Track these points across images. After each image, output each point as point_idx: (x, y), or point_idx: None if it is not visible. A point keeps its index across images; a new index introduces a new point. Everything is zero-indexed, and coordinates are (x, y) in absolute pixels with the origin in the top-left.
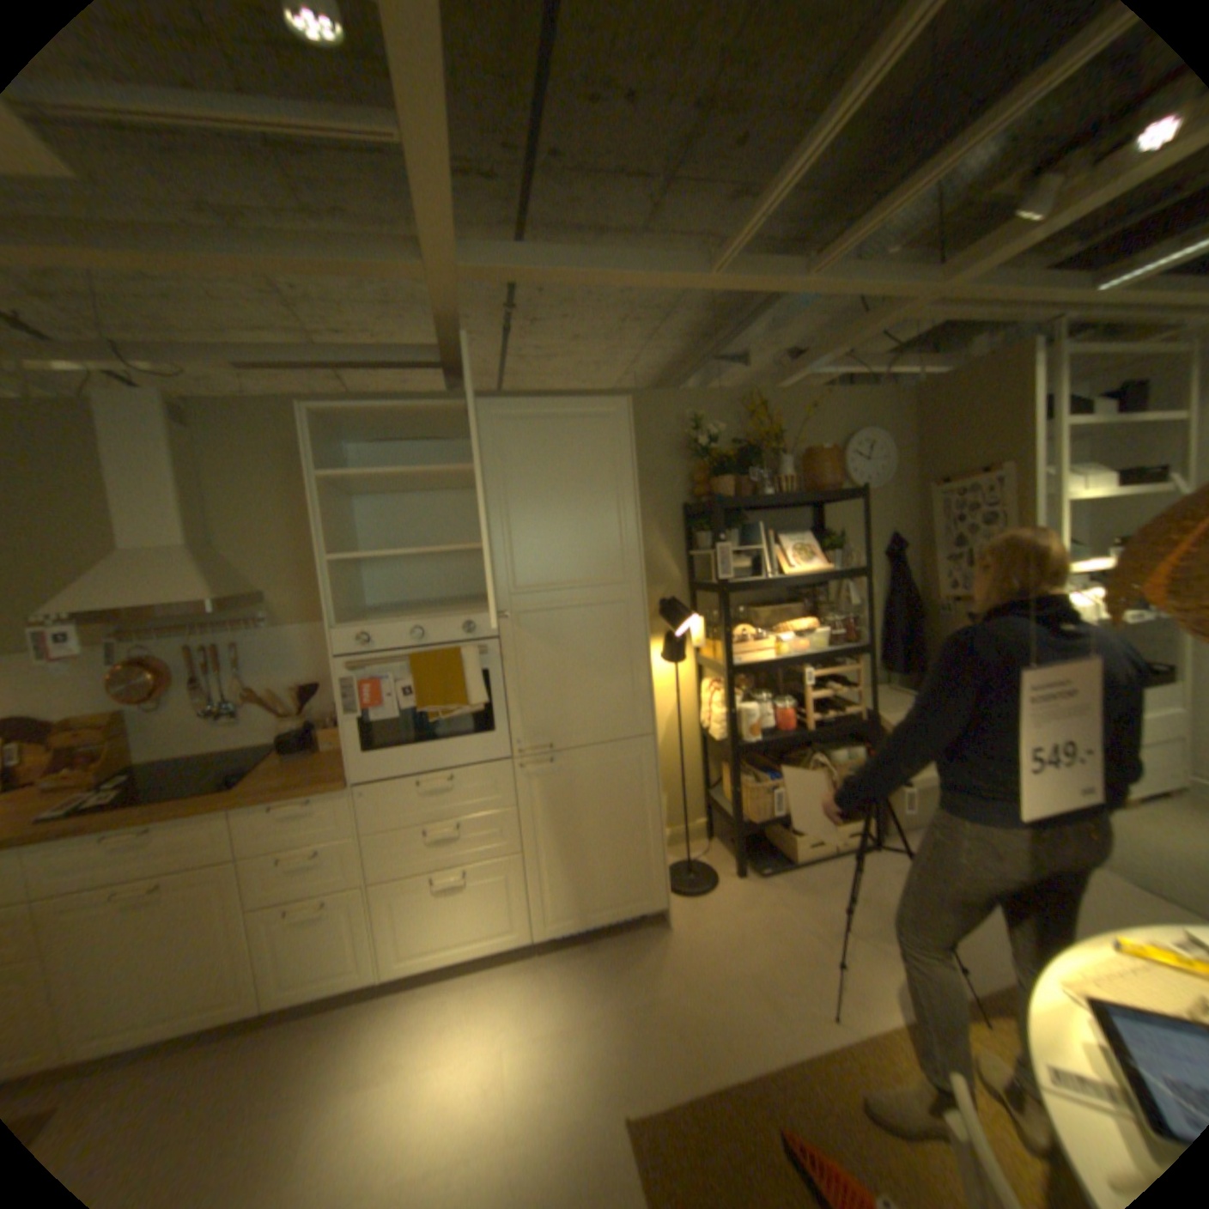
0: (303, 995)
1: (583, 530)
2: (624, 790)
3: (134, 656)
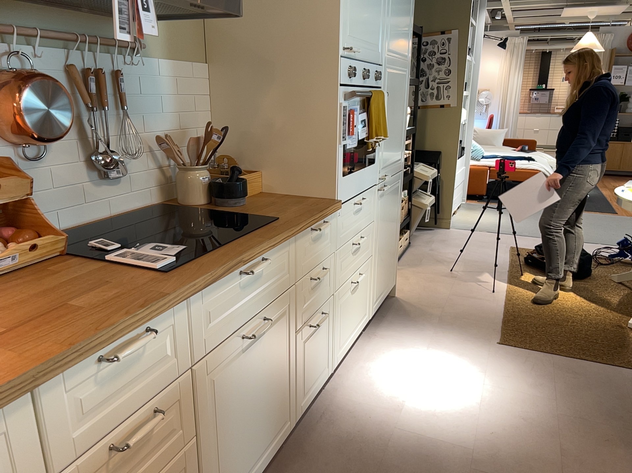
0: (310, 396)
1: (405, 16)
2: (396, 207)
3: (5, 67)
